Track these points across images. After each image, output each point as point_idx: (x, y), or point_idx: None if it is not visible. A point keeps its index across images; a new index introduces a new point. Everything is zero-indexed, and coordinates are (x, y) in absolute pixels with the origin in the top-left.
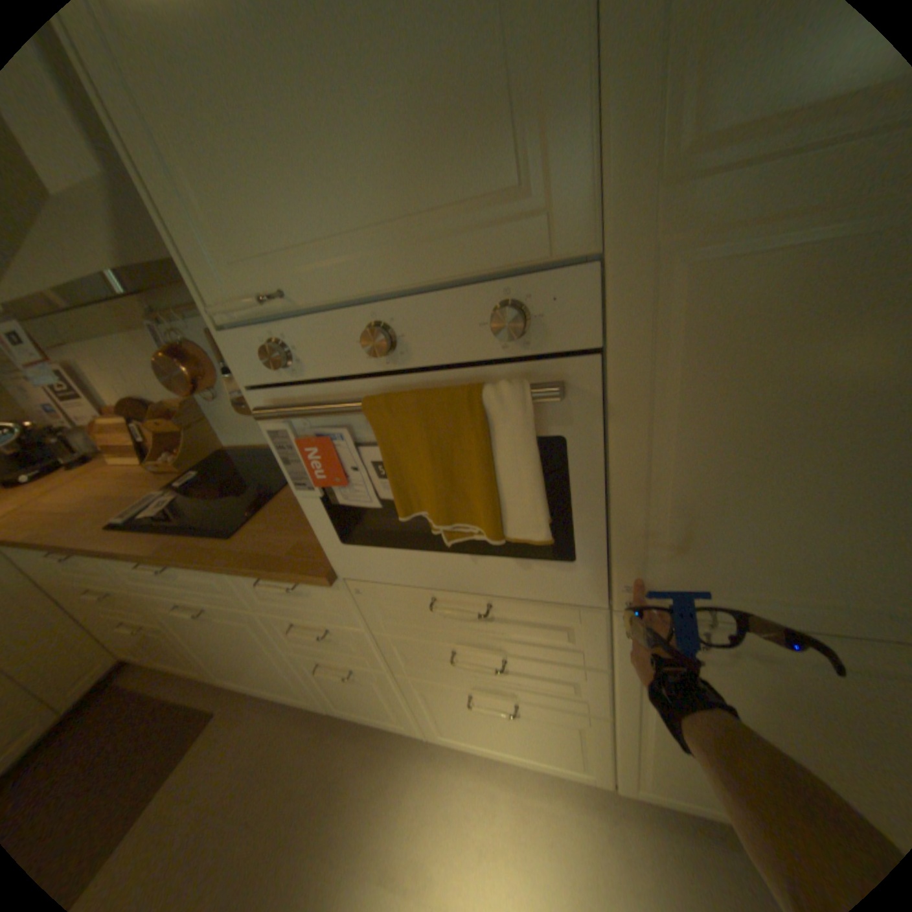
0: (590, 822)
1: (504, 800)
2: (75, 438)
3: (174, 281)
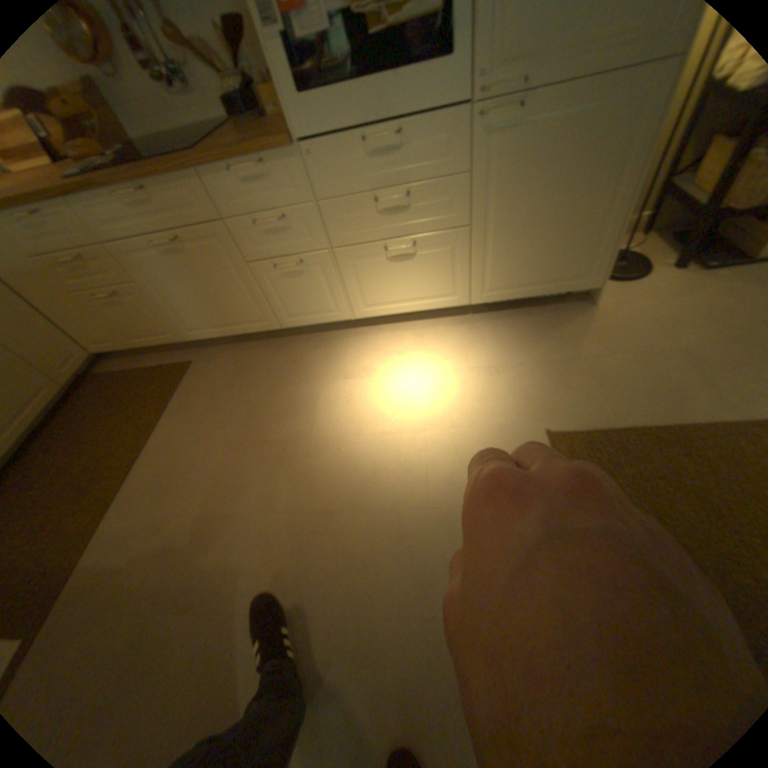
0: (458, 328)
1: (409, 335)
2: None
3: None
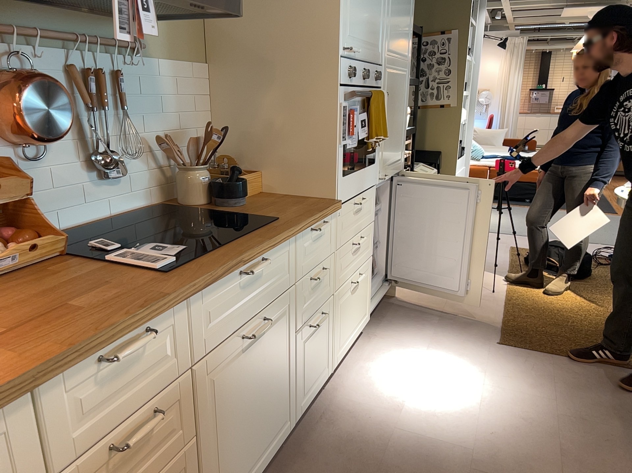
0: (374, 341)
1: (362, 364)
2: None
3: (62, 4)
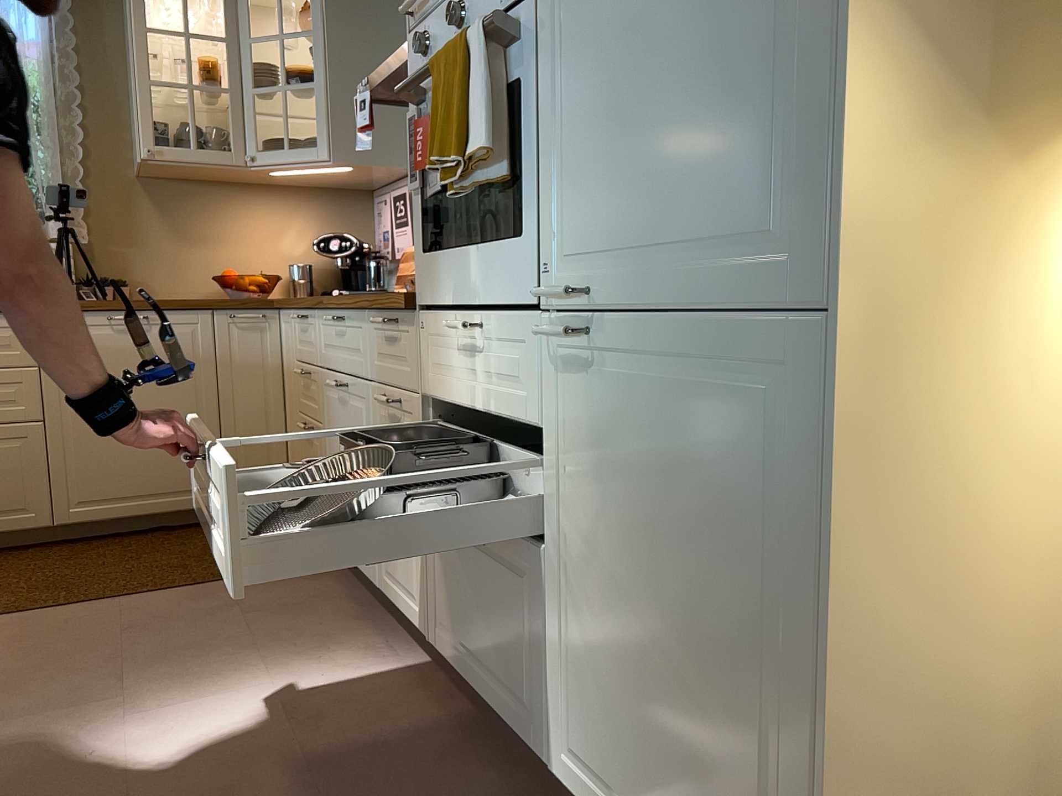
0: None
1: (451, 747)
2: (392, 277)
3: None
